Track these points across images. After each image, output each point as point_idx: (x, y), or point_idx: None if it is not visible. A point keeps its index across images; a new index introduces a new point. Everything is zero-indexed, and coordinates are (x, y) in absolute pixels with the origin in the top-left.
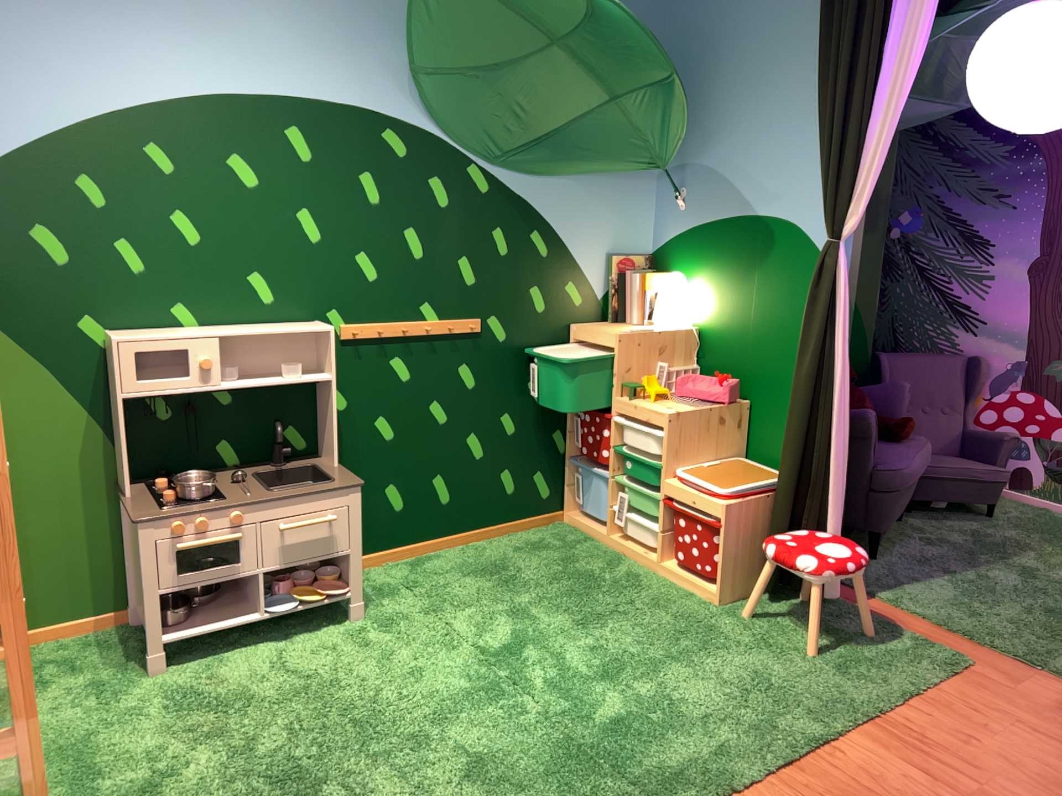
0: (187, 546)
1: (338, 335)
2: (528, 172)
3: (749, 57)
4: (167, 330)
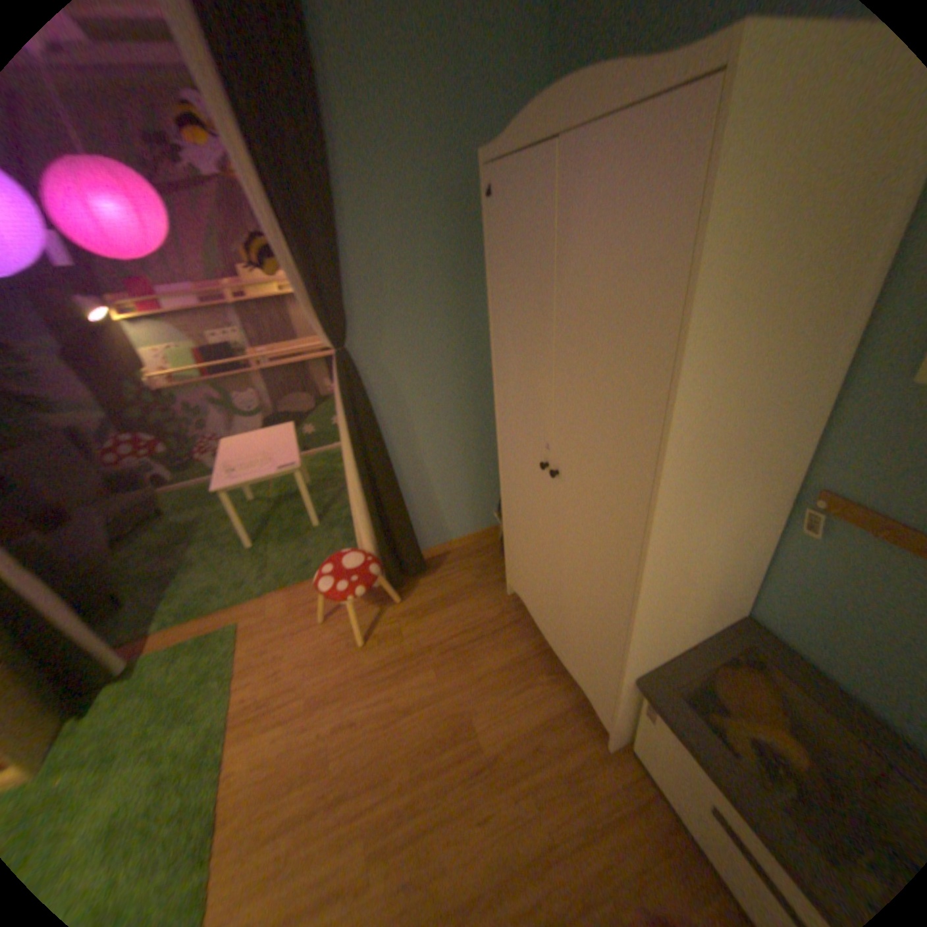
0: None
1: None
2: None
3: None
4: None
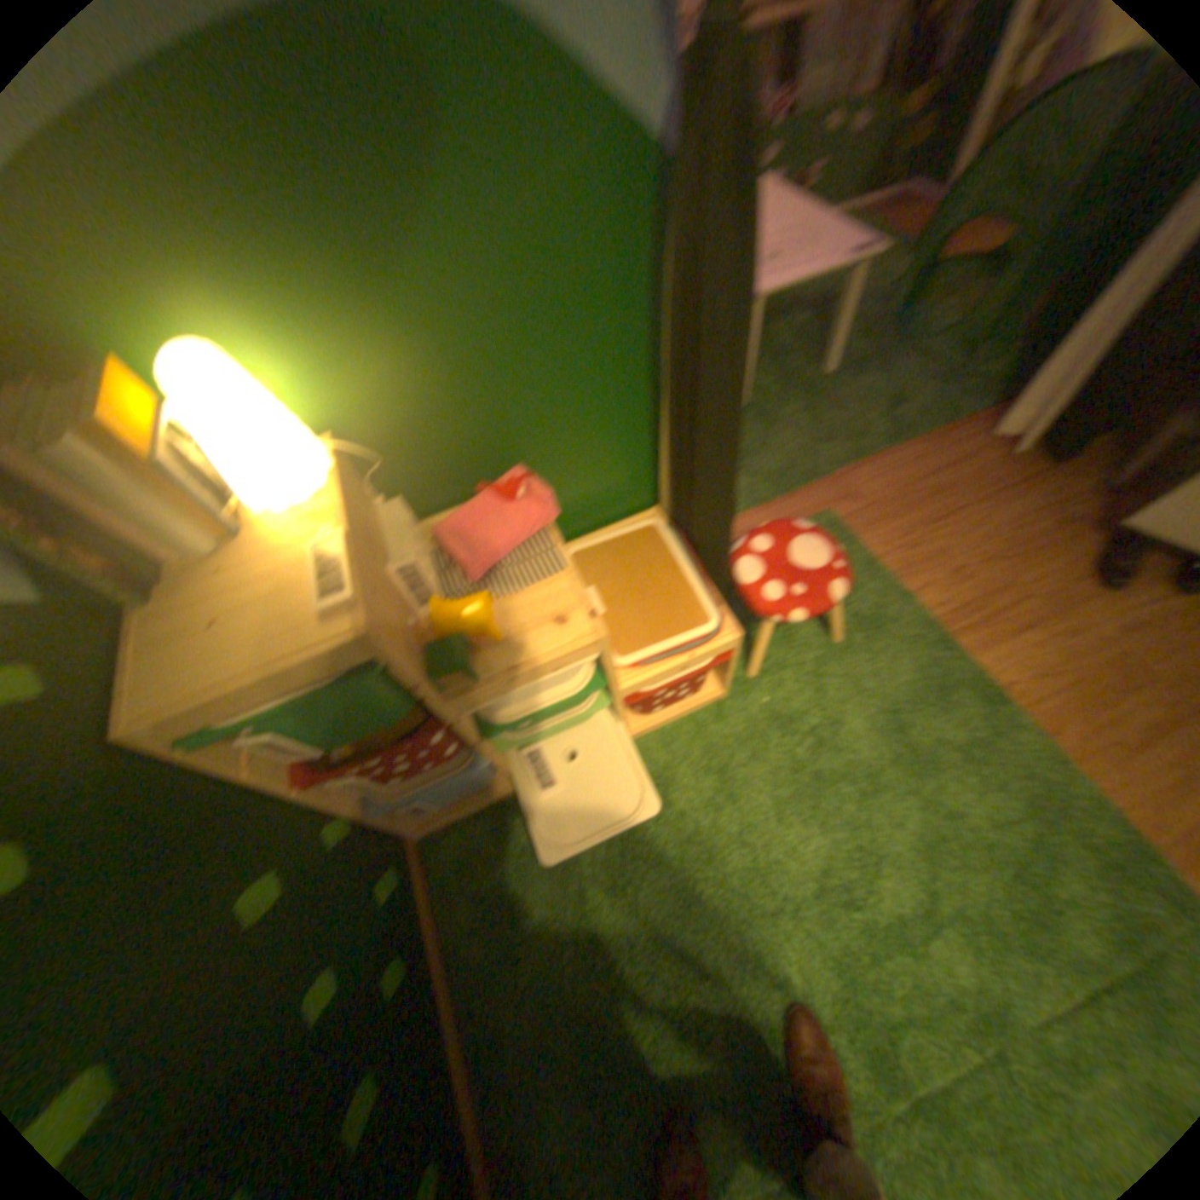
0: None
1: None
2: None
3: None
4: None
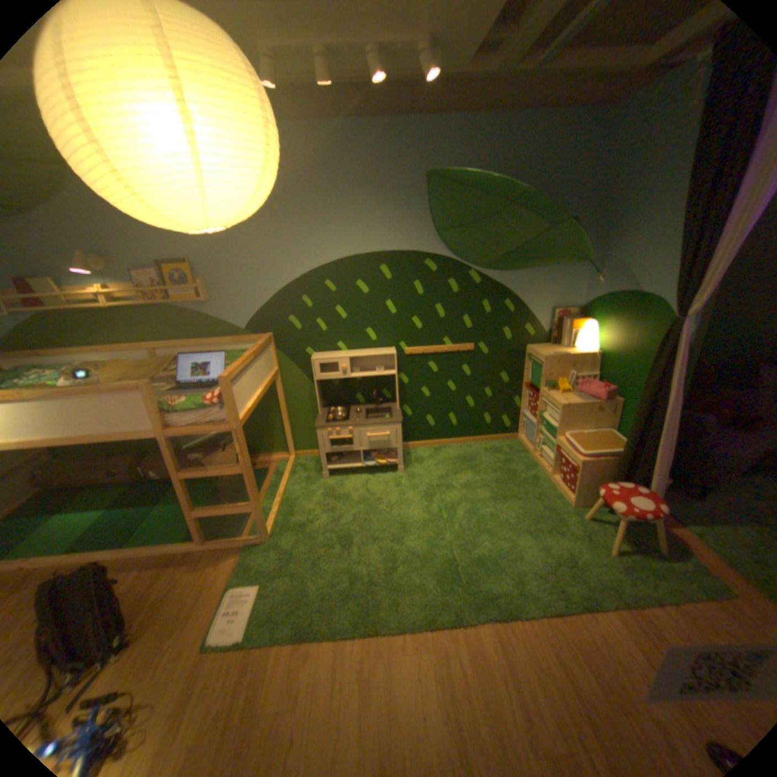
0: (332, 438)
1: (403, 353)
2: (503, 270)
3: (651, 188)
4: (334, 353)
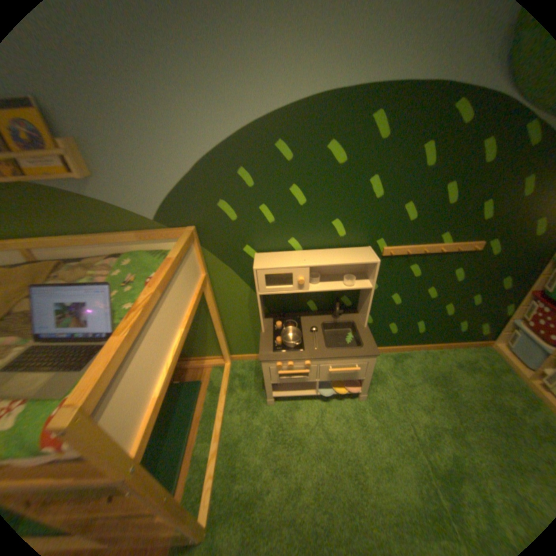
0: (282, 374)
1: (381, 254)
2: None
3: None
4: (284, 255)
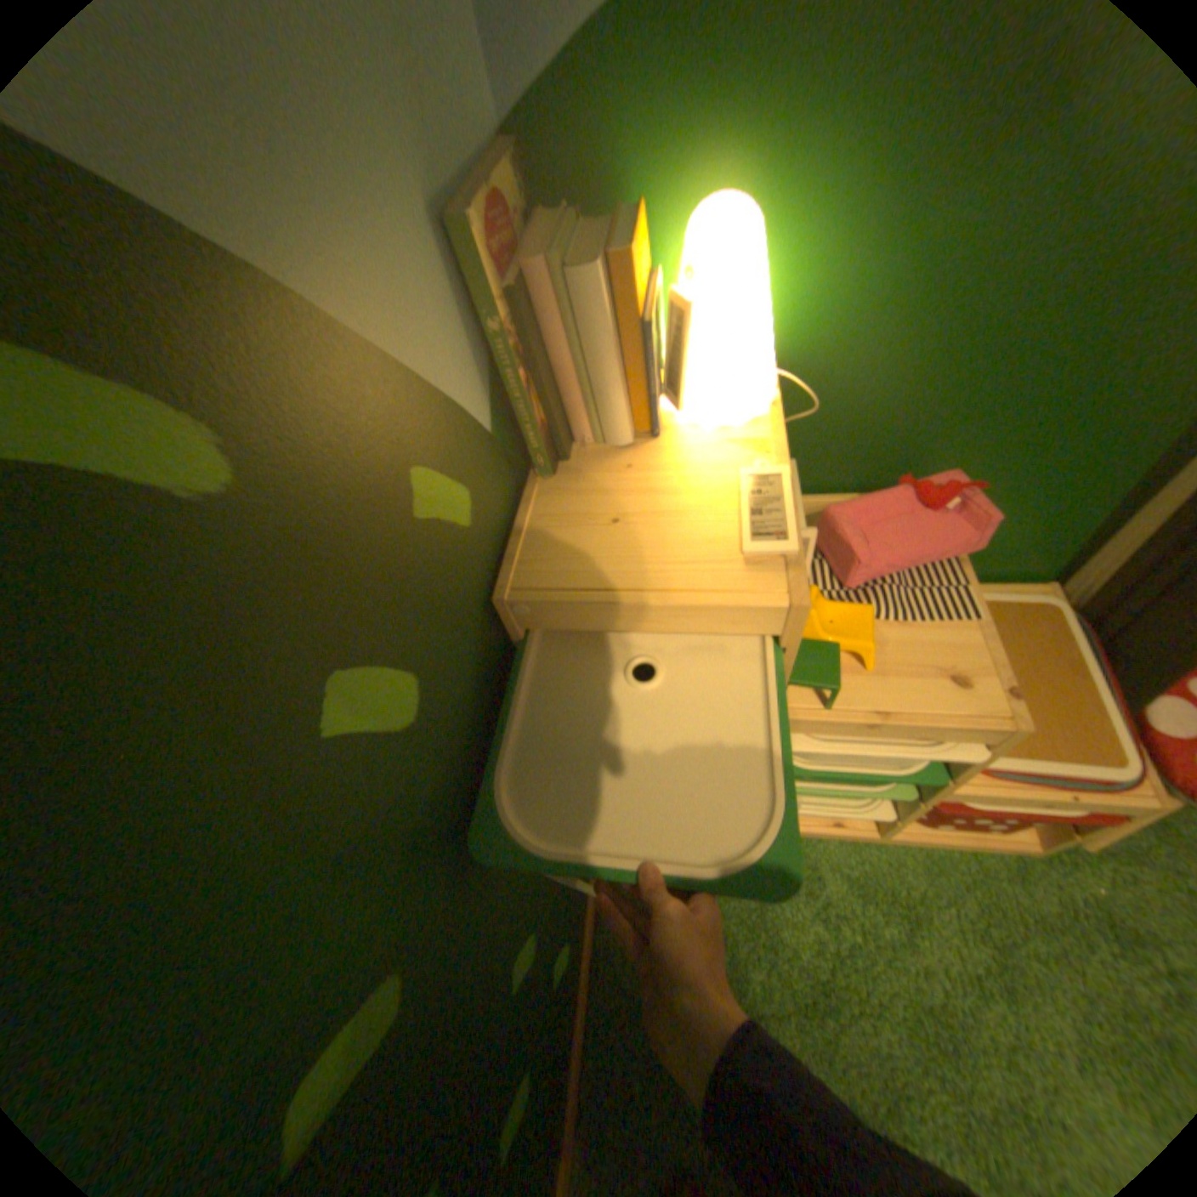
0: None
1: None
2: None
3: None
4: None
